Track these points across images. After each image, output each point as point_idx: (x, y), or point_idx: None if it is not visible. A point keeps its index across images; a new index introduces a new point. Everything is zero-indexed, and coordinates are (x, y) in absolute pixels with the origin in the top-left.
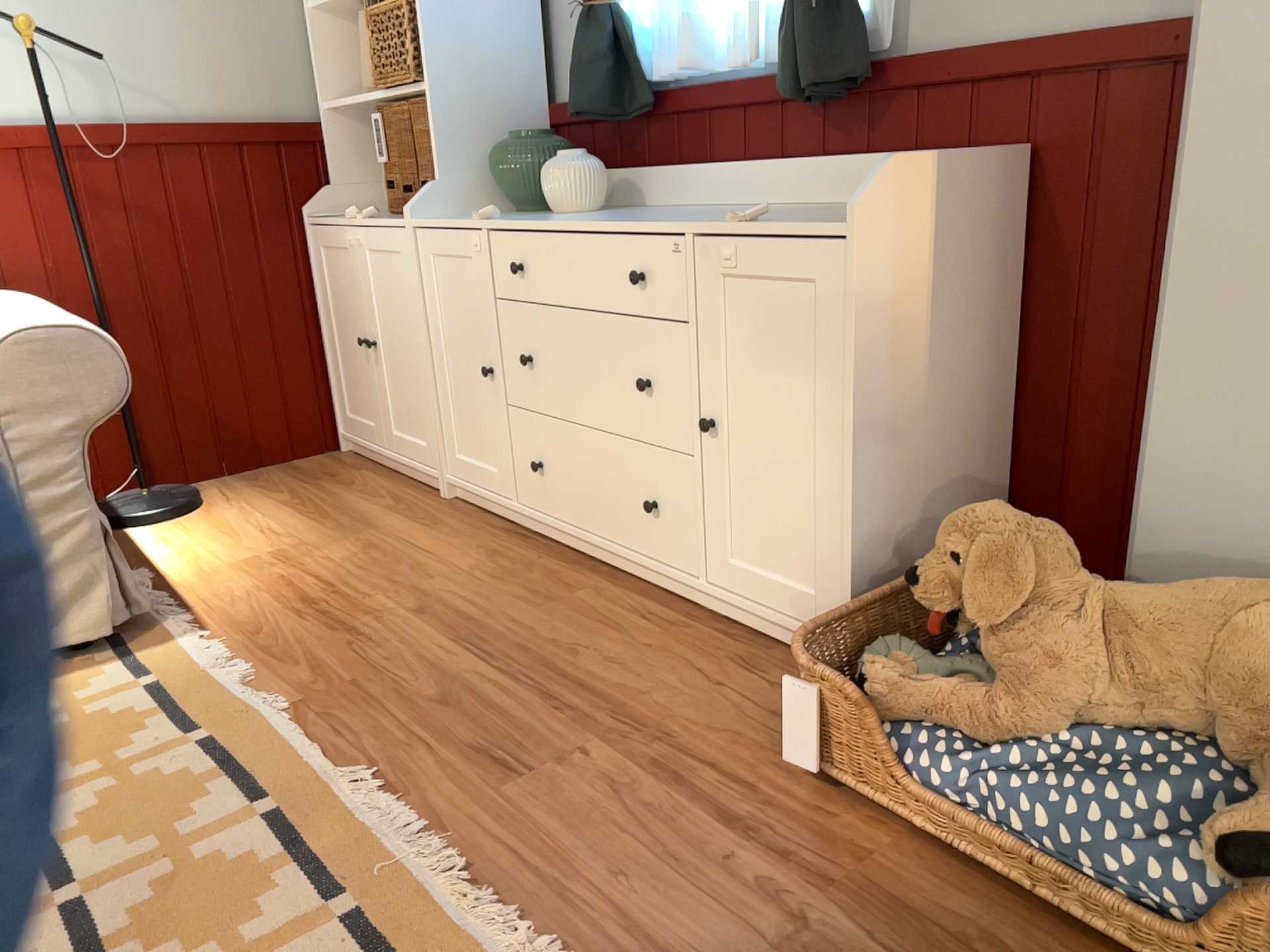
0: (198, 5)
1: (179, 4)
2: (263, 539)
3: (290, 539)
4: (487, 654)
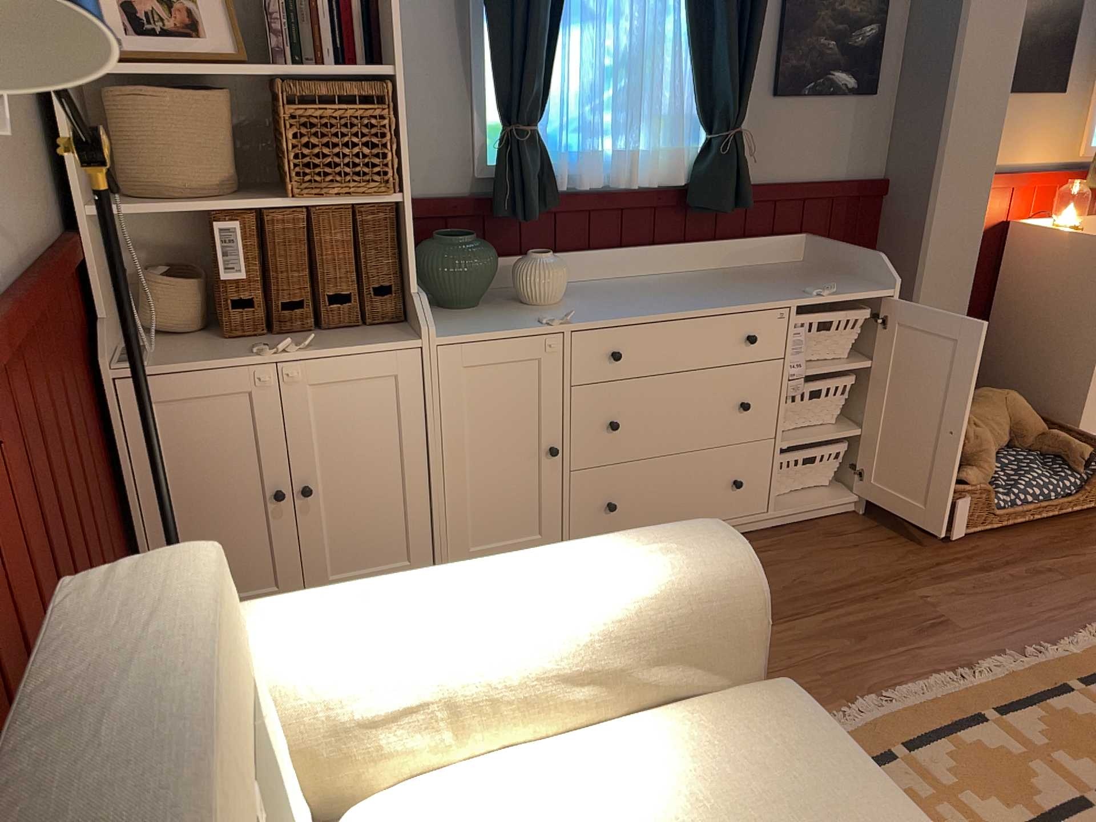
0: None
1: None
2: None
3: None
4: (794, 615)
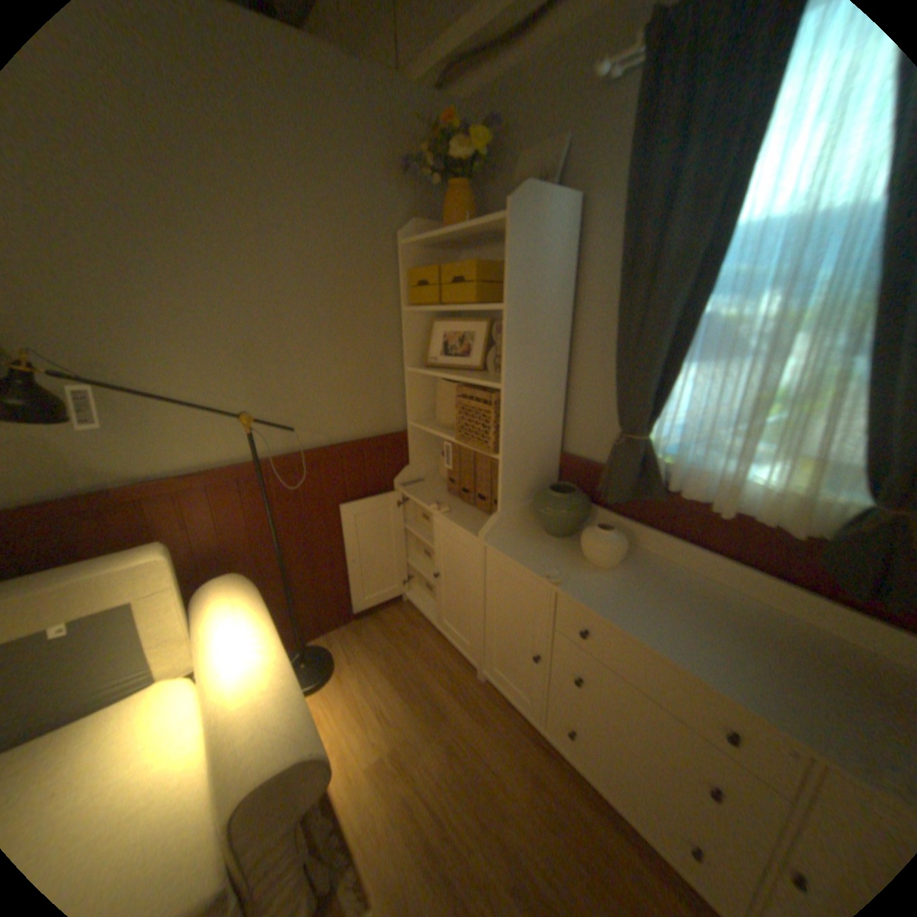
0: (345, 372)
1: (334, 373)
2: (380, 731)
3: (397, 732)
4: None
